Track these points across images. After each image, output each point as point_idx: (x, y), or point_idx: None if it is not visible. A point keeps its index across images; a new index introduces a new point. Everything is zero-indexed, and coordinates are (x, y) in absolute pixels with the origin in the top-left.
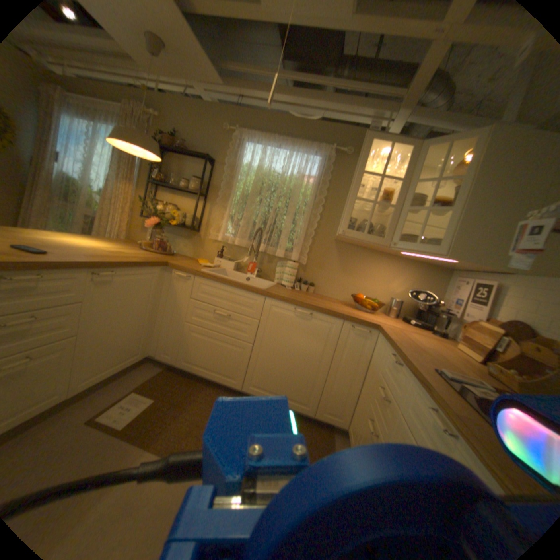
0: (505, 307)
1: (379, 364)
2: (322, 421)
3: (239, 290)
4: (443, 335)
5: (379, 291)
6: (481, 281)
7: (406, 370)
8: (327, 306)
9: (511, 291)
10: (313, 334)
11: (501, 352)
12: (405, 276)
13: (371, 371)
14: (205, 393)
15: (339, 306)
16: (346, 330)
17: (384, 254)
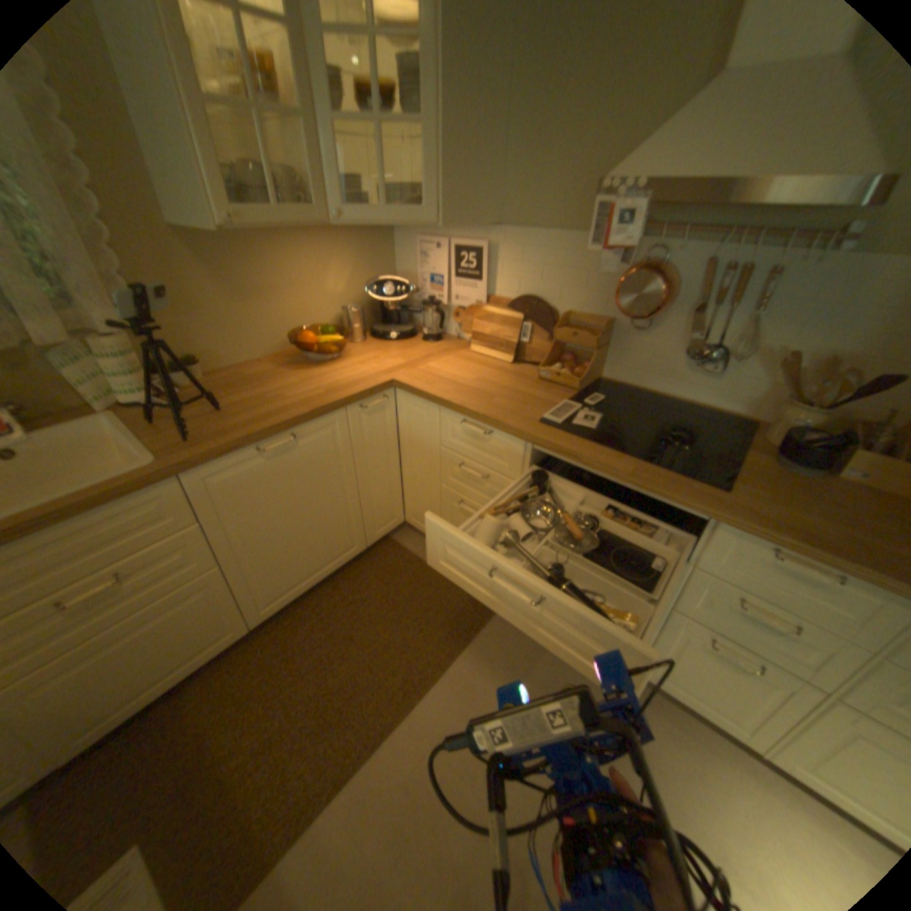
0: (500, 274)
1: (425, 432)
2: (377, 540)
3: (87, 514)
4: (428, 331)
5: (313, 303)
6: (459, 240)
7: (502, 436)
8: (291, 397)
9: (501, 250)
10: (312, 460)
11: (526, 340)
12: (337, 255)
13: (410, 443)
14: (191, 703)
15: (292, 376)
16: (354, 417)
17: (287, 223)
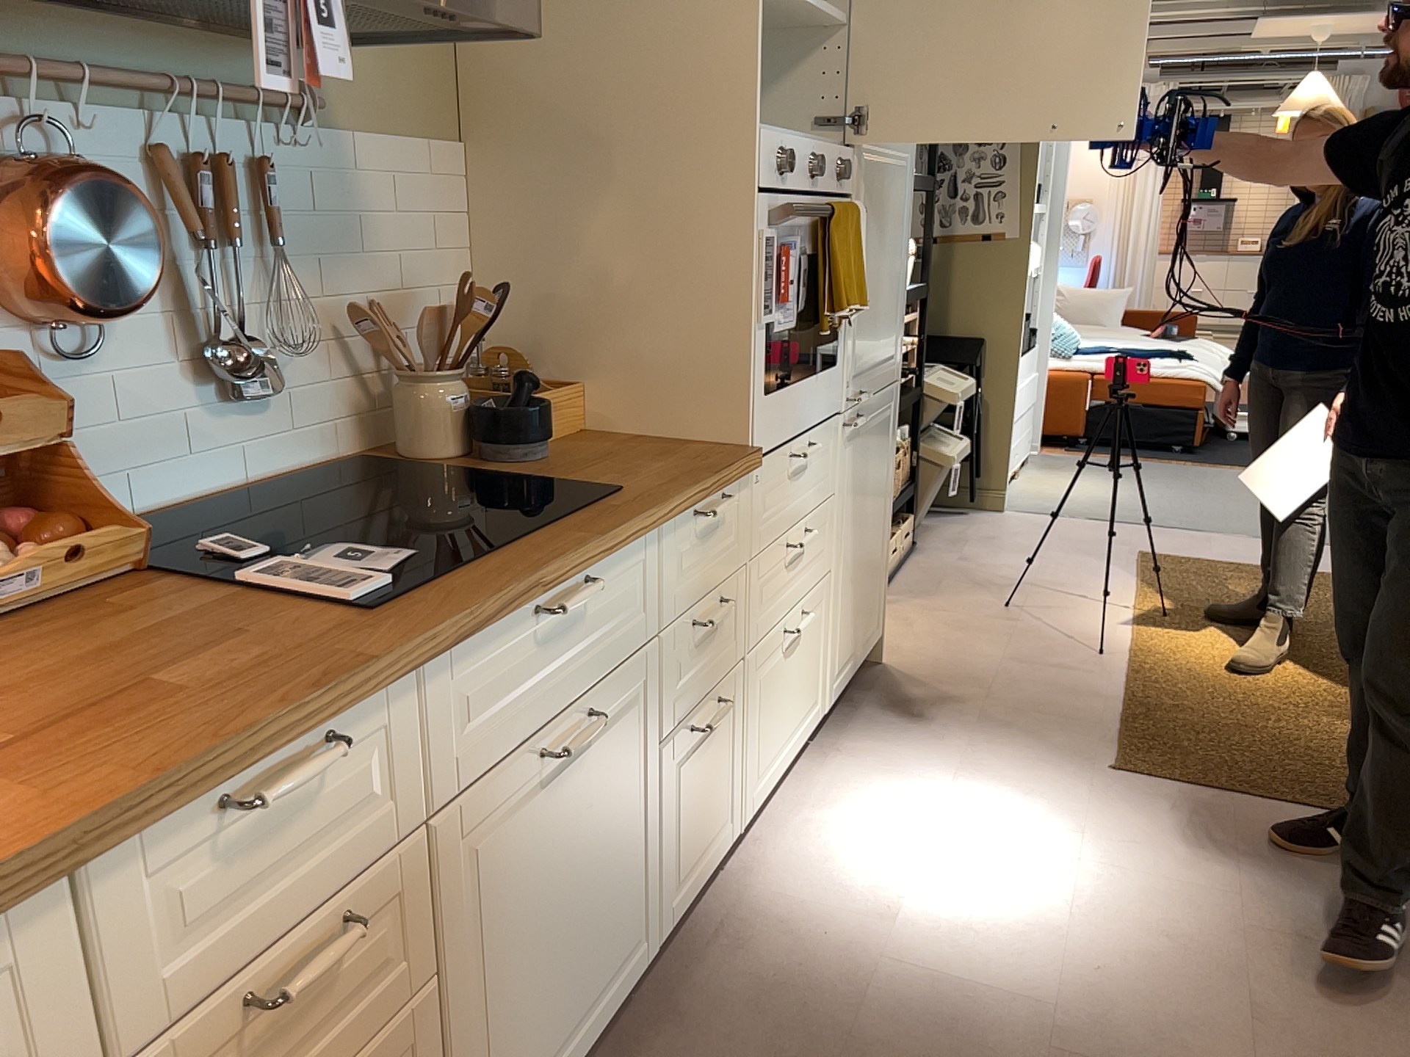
0: None
1: None
2: None
3: None
4: None
5: None
6: None
7: (362, 718)
8: None
9: None
10: None
11: None
12: None
13: None
14: None
15: None
16: None
17: None
